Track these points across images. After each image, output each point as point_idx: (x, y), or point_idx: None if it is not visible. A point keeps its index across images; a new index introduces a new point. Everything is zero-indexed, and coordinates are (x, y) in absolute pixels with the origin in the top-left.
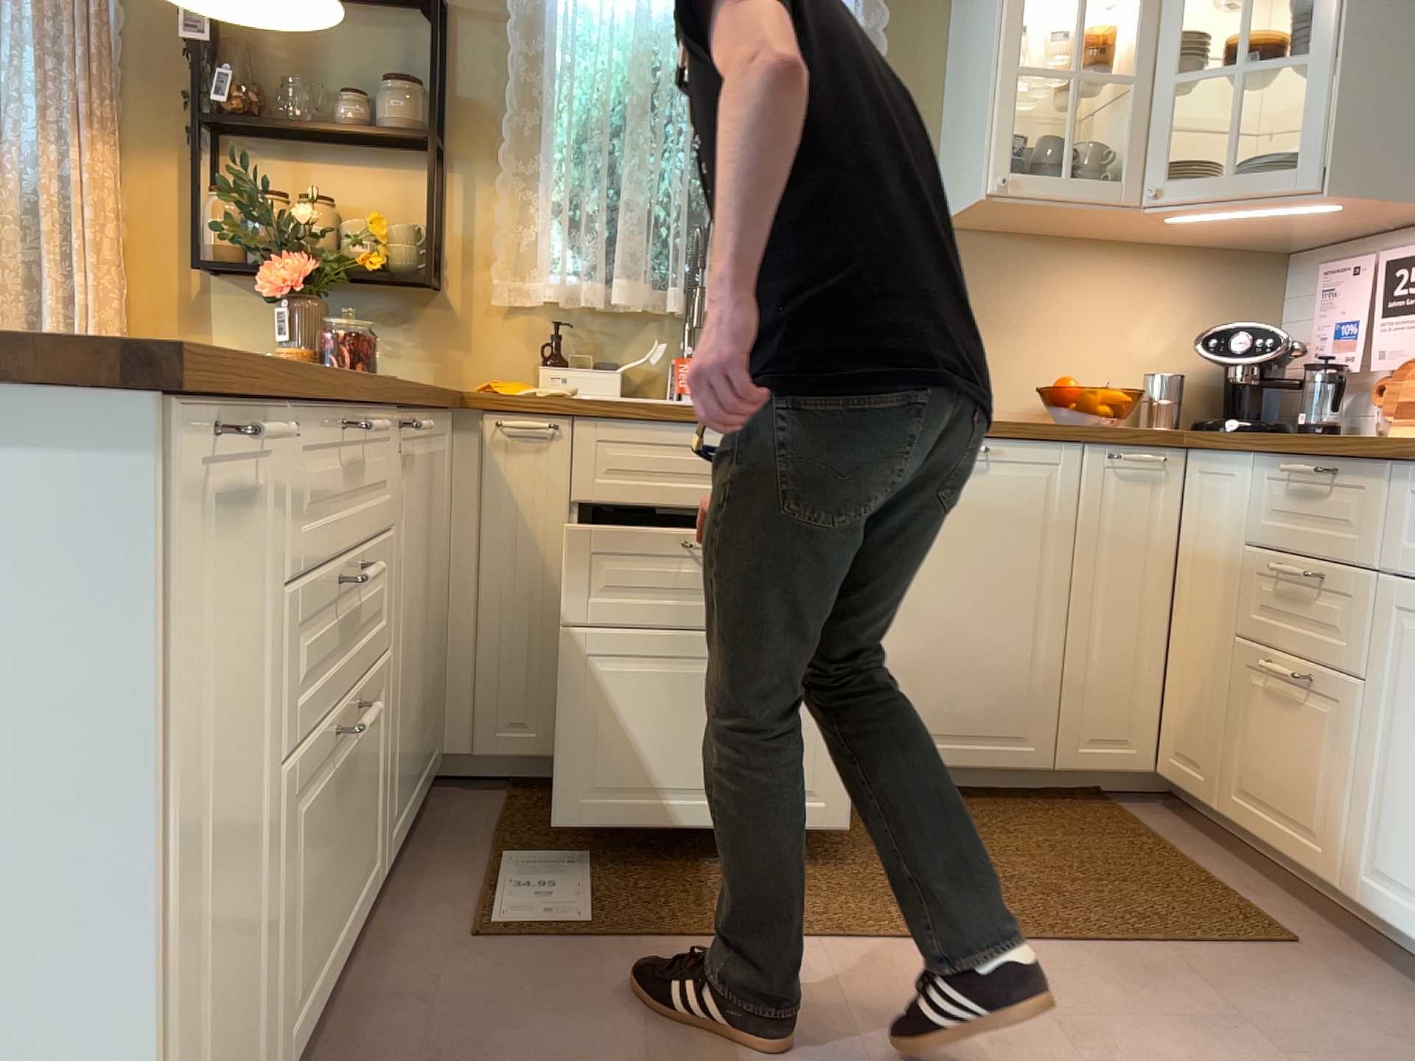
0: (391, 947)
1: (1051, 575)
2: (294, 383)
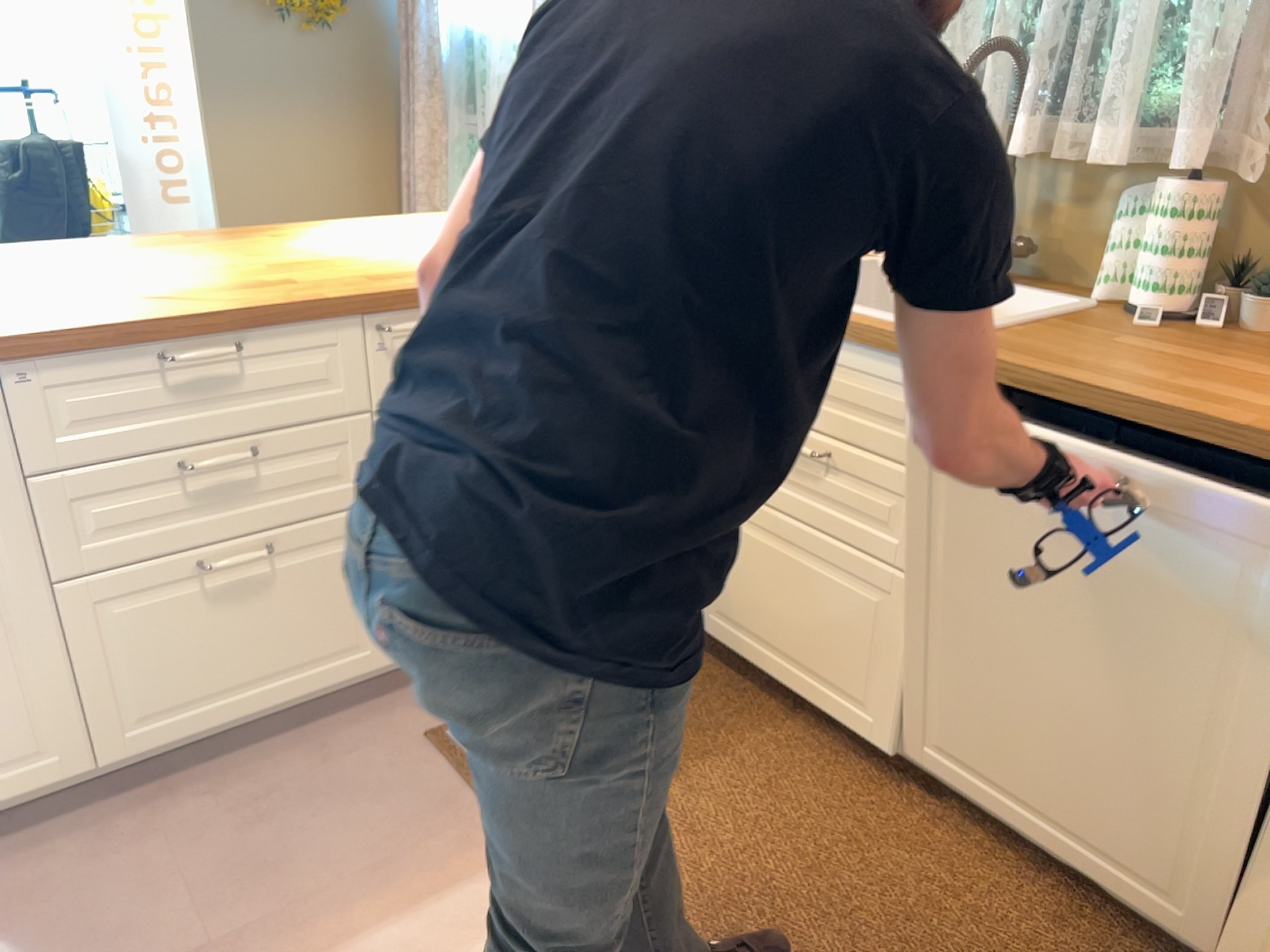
0: (391, 710)
1: (1257, 693)
2: (31, 342)
